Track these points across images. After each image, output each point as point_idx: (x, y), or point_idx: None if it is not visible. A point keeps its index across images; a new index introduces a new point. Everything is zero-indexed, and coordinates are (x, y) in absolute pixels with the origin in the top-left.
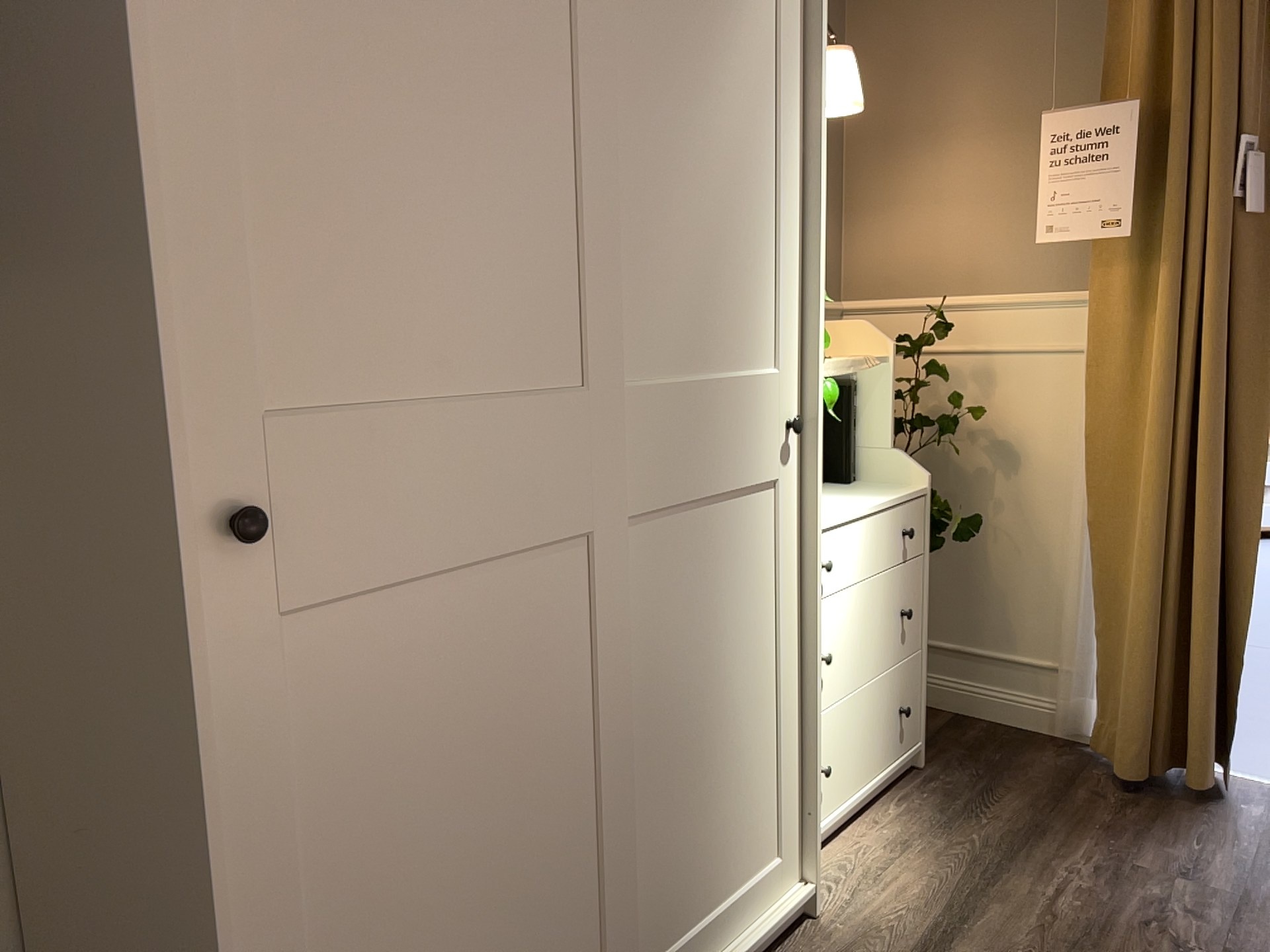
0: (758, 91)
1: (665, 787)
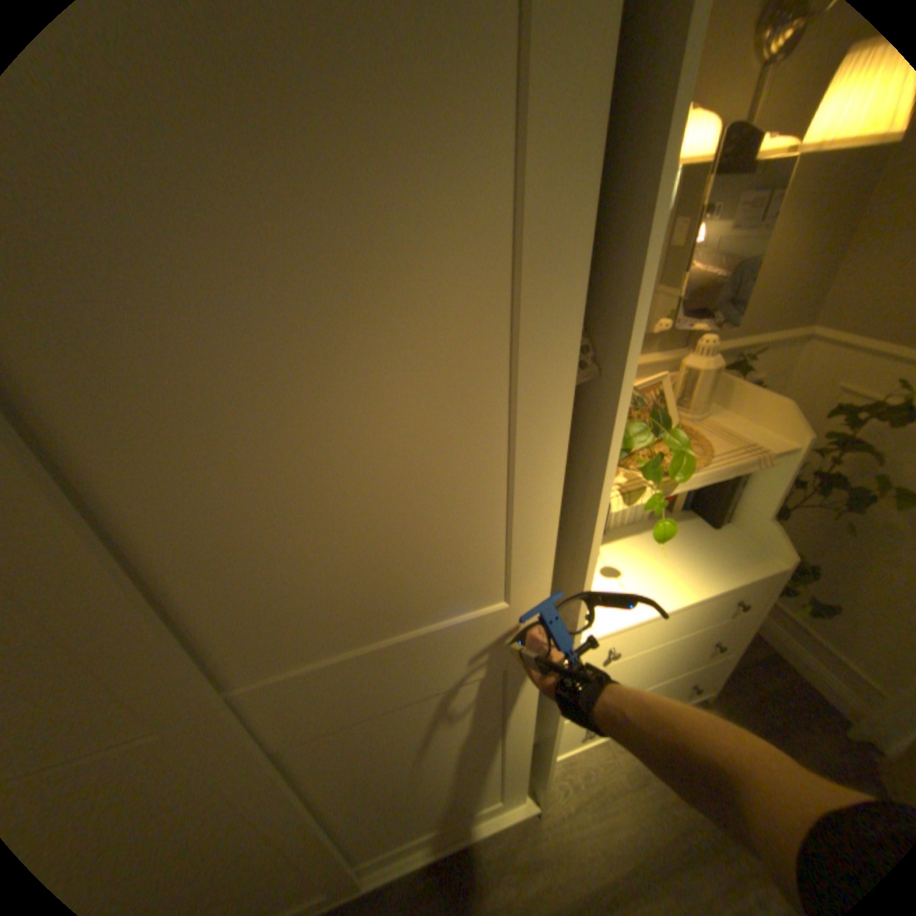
0: (481, 319)
1: (375, 818)
